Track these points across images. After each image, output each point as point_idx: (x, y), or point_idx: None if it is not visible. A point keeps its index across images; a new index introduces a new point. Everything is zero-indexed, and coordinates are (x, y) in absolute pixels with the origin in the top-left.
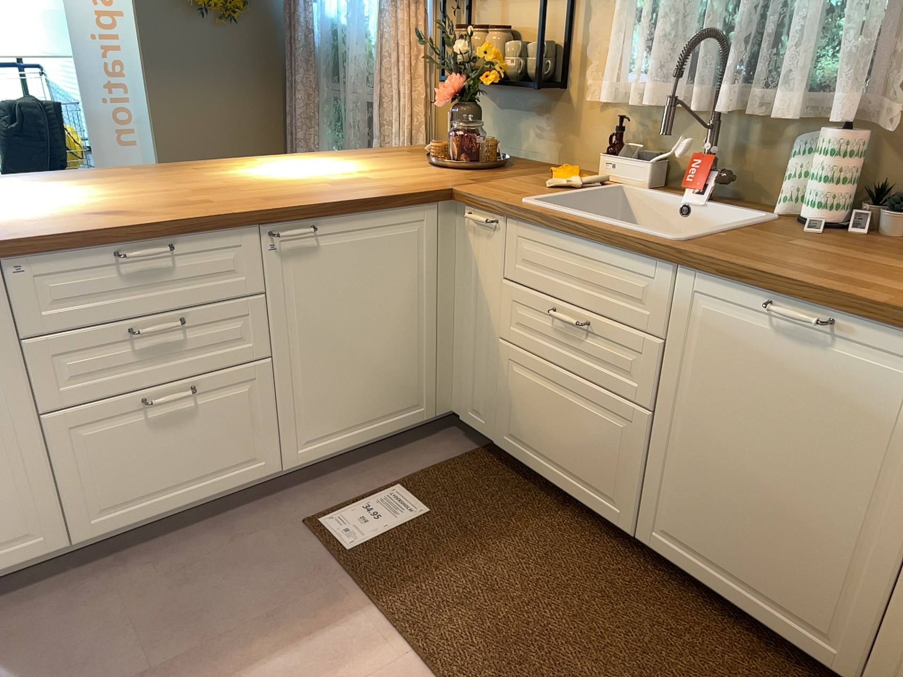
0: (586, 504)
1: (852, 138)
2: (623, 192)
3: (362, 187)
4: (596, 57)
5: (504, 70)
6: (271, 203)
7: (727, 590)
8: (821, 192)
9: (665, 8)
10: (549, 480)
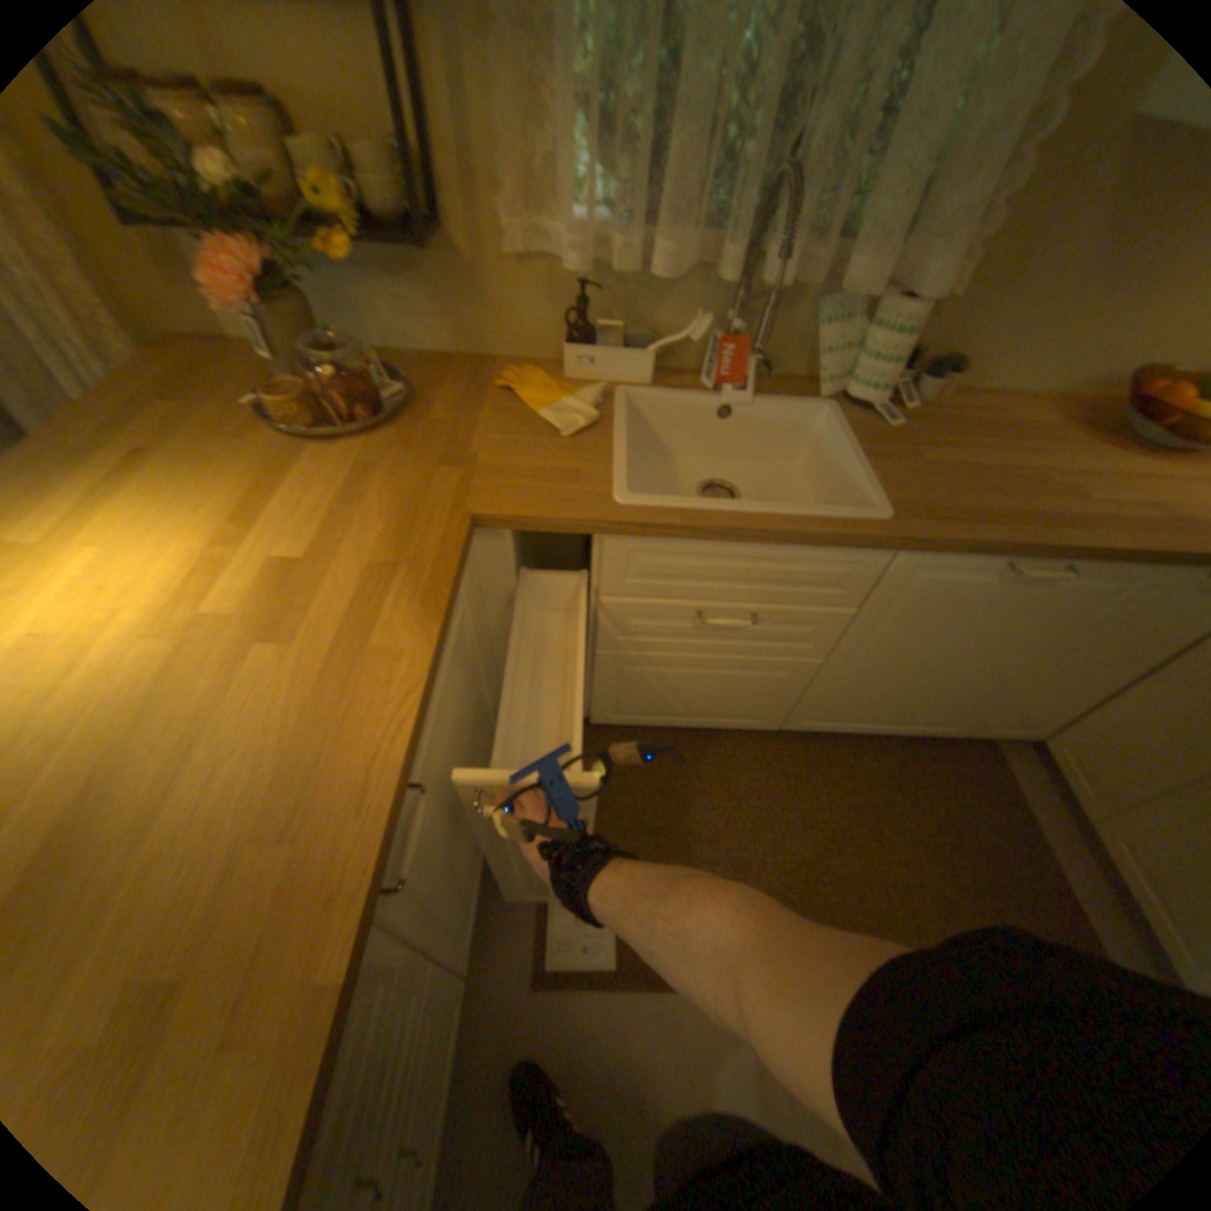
0: (724, 728)
1: (933, 308)
2: (632, 399)
3: (352, 610)
4: (513, 171)
5: (350, 211)
6: (326, 846)
7: (873, 731)
8: (893, 372)
9: (685, 93)
10: (675, 726)
